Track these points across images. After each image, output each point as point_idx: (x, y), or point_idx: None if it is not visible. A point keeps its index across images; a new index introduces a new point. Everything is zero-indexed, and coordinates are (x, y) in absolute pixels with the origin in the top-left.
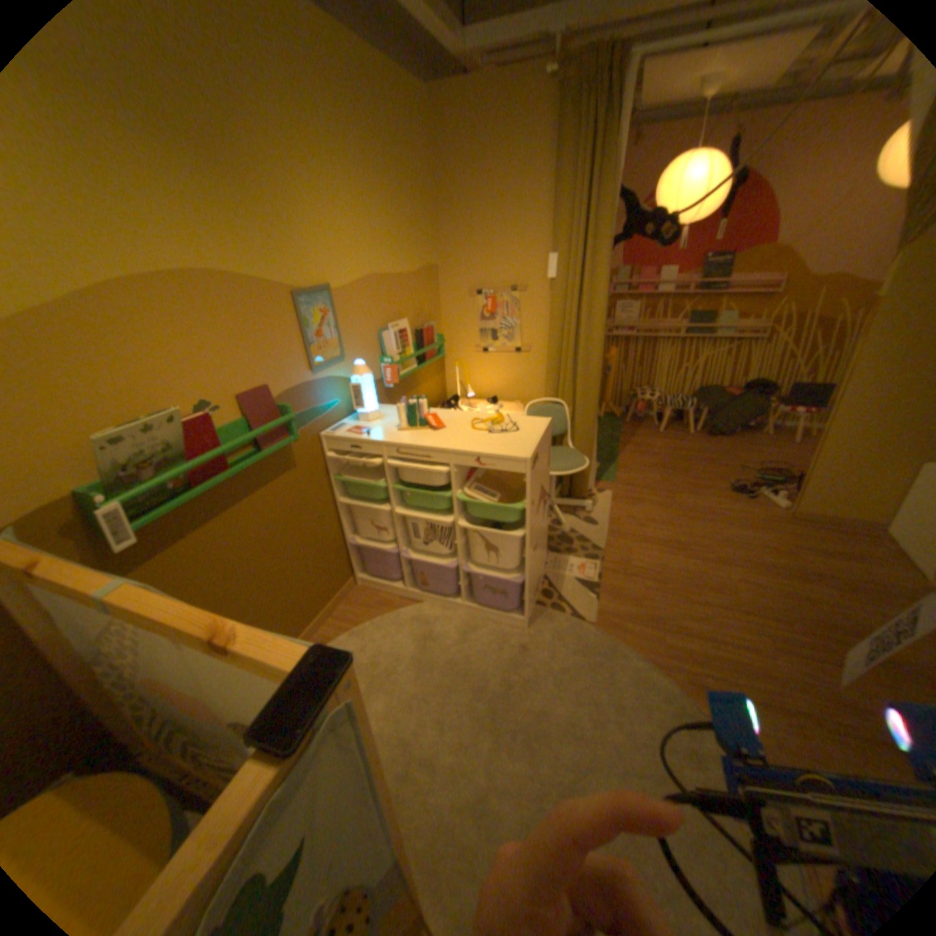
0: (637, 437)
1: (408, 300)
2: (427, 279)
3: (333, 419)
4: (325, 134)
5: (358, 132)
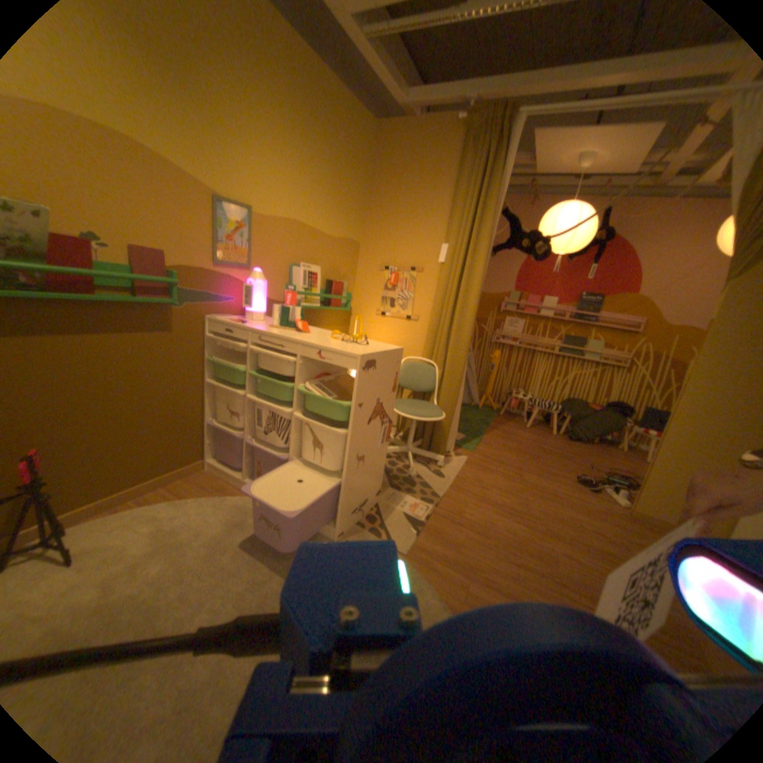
0: (506, 427)
1: (326, 256)
2: (349, 249)
3: (226, 313)
4: (280, 108)
5: (311, 122)
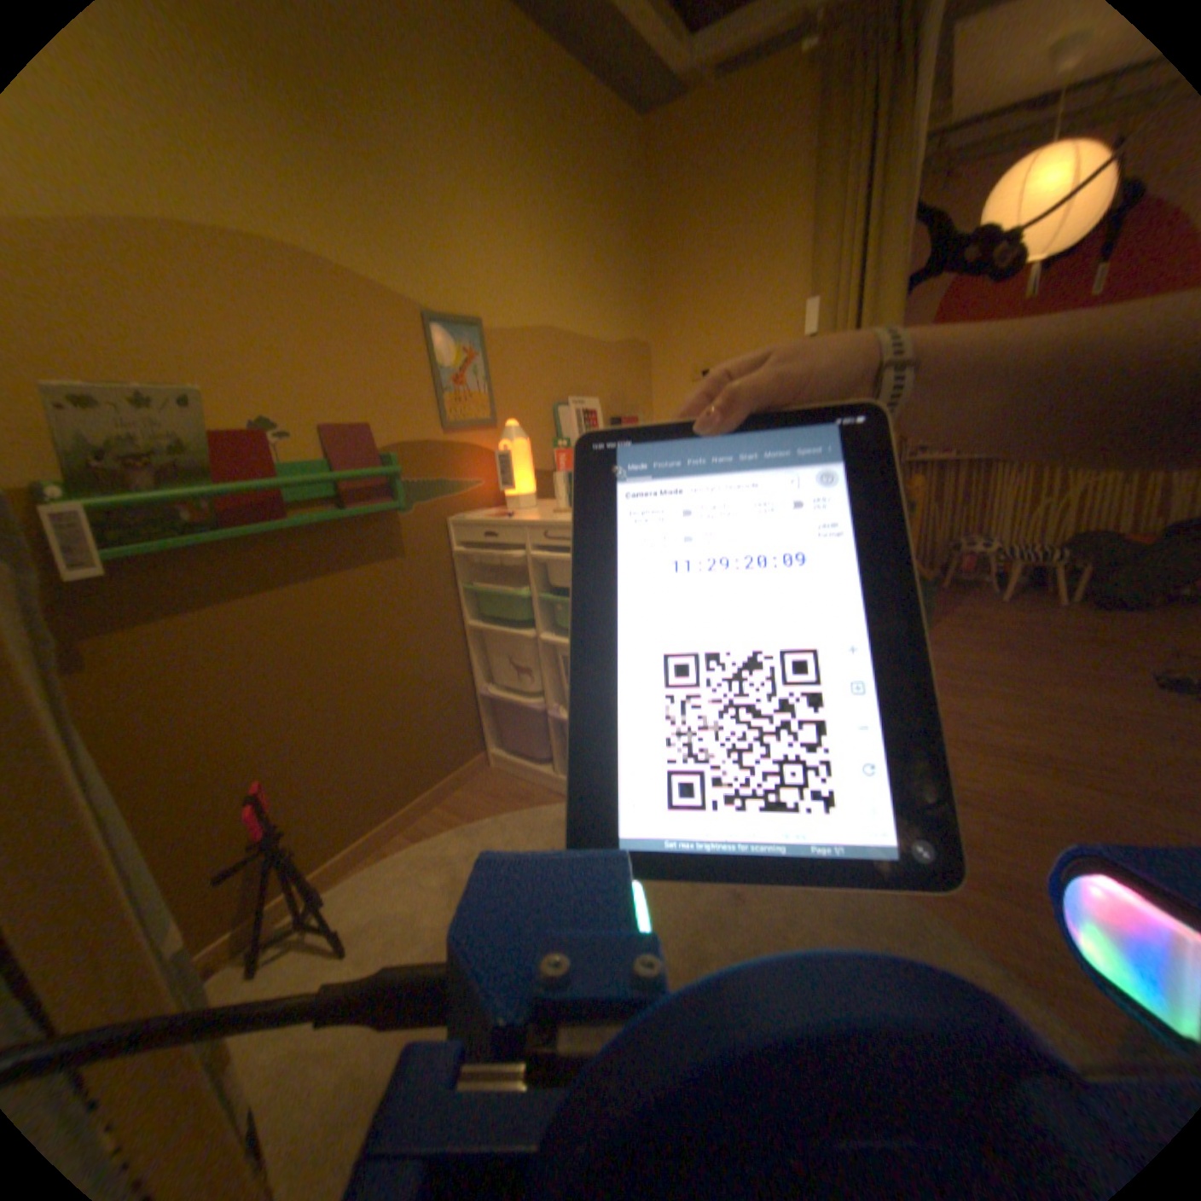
0: (963, 607)
1: (602, 375)
2: (634, 356)
3: (473, 505)
4: (492, 131)
5: (541, 143)
